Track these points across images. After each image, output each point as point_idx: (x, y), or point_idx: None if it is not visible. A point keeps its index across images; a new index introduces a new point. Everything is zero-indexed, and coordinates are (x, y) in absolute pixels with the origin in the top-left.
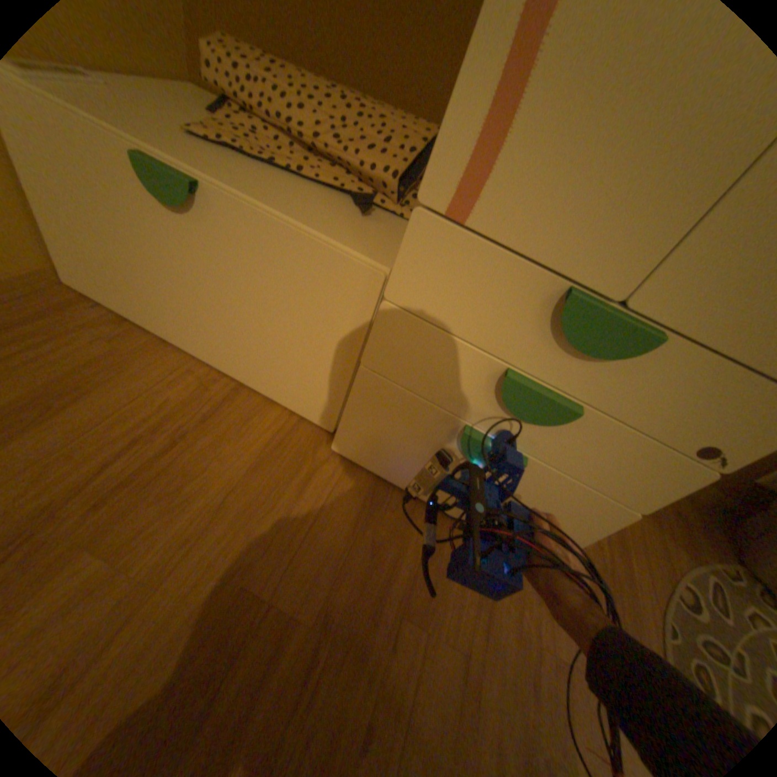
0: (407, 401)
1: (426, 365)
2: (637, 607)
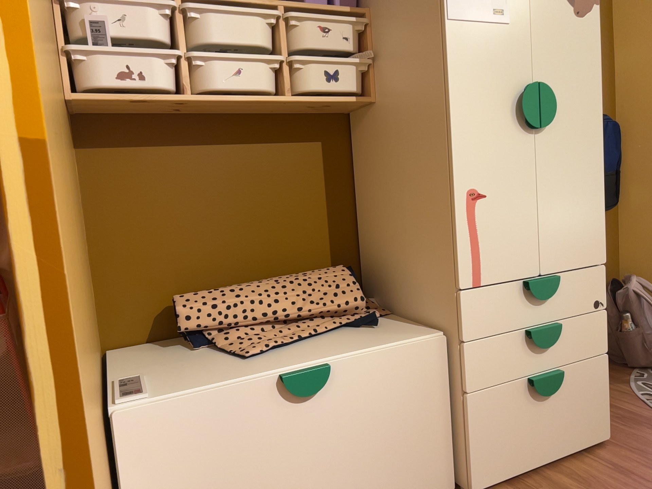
0: (499, 396)
1: (497, 363)
2: (649, 417)
